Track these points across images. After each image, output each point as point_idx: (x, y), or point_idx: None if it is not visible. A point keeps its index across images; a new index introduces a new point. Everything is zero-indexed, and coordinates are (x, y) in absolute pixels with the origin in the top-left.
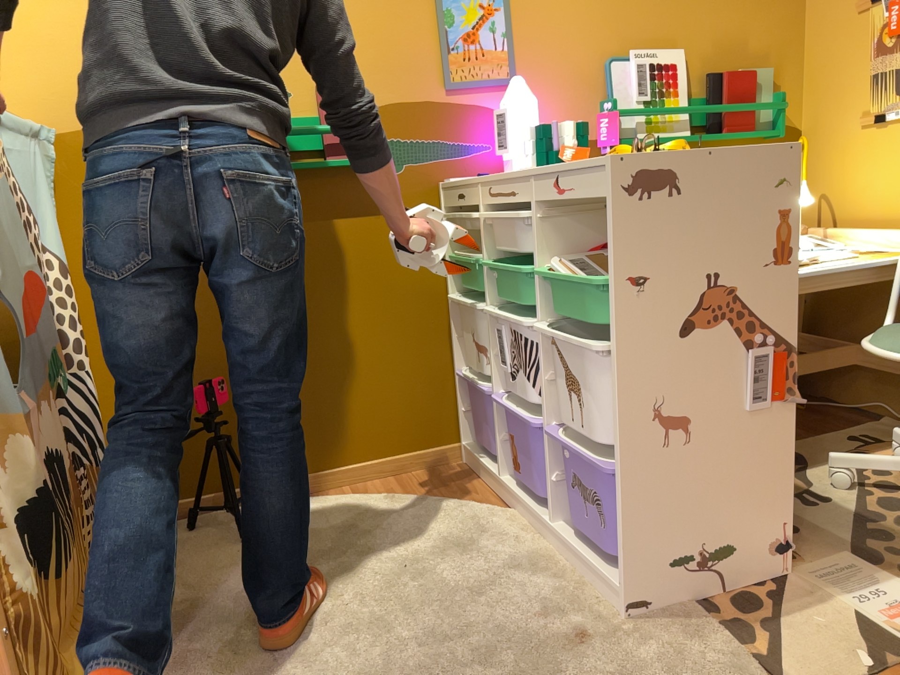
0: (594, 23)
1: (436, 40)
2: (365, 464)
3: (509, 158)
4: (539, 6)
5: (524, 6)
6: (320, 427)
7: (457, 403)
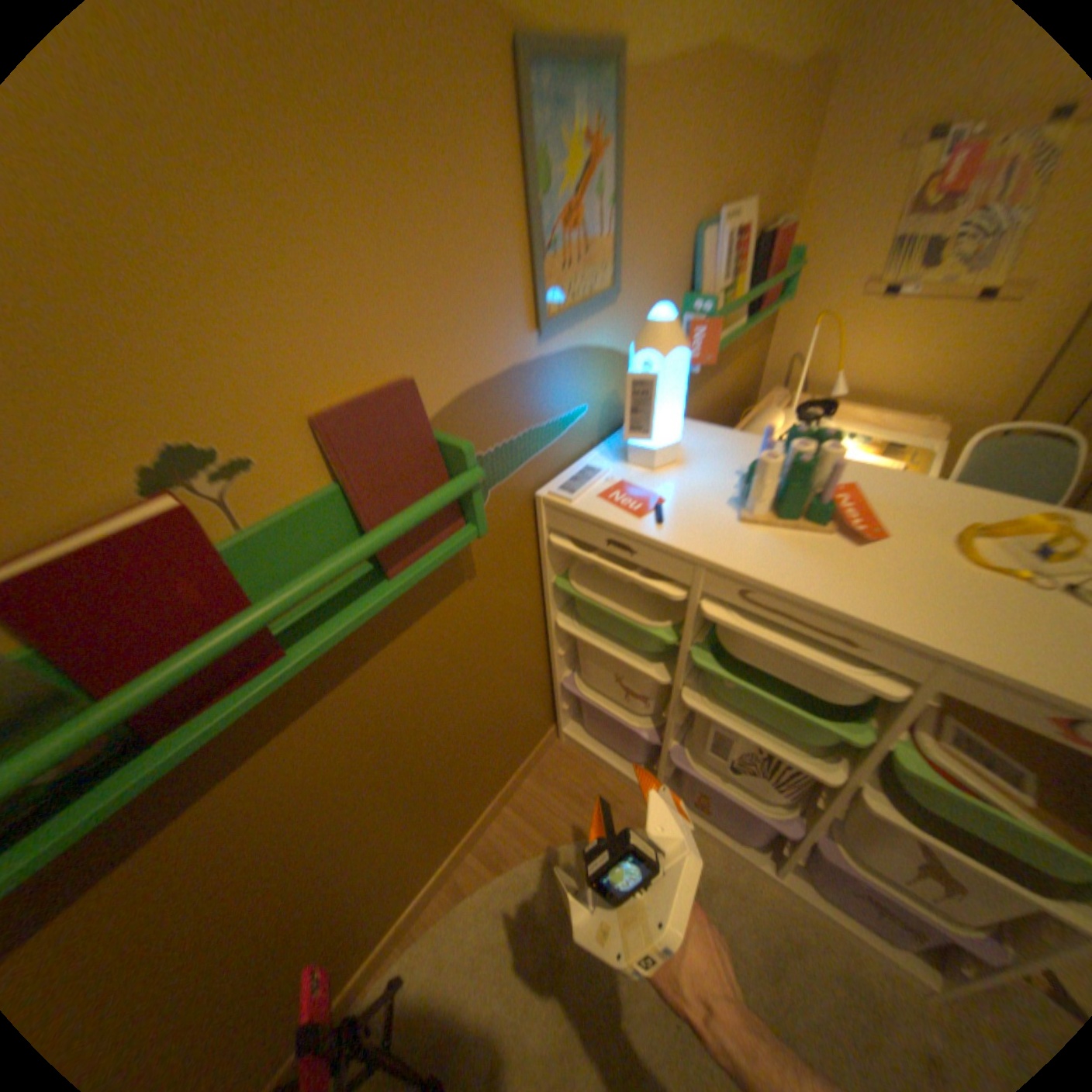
0: (699, 153)
1: (525, 223)
2: (481, 819)
3: (643, 439)
4: (654, 121)
5: (639, 121)
6: (433, 840)
7: (552, 698)
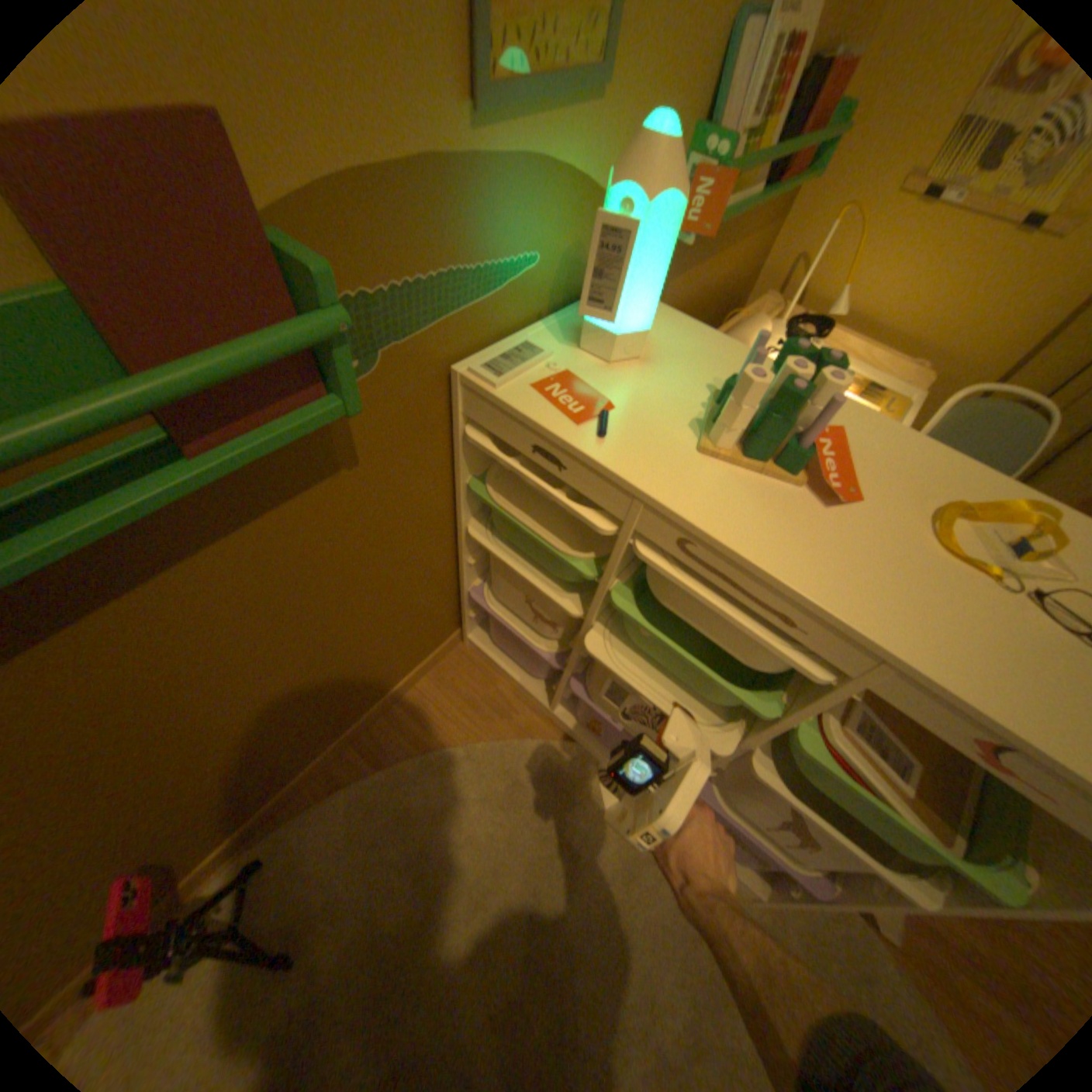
0: None
1: None
2: (366, 717)
3: (604, 321)
4: None
5: None
6: (304, 739)
7: (459, 605)
